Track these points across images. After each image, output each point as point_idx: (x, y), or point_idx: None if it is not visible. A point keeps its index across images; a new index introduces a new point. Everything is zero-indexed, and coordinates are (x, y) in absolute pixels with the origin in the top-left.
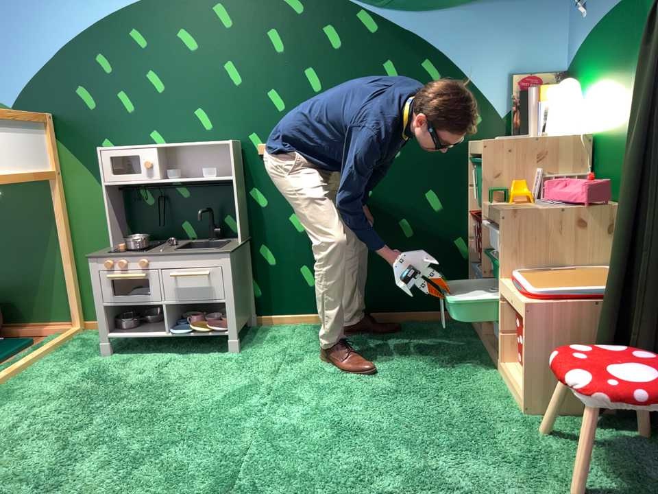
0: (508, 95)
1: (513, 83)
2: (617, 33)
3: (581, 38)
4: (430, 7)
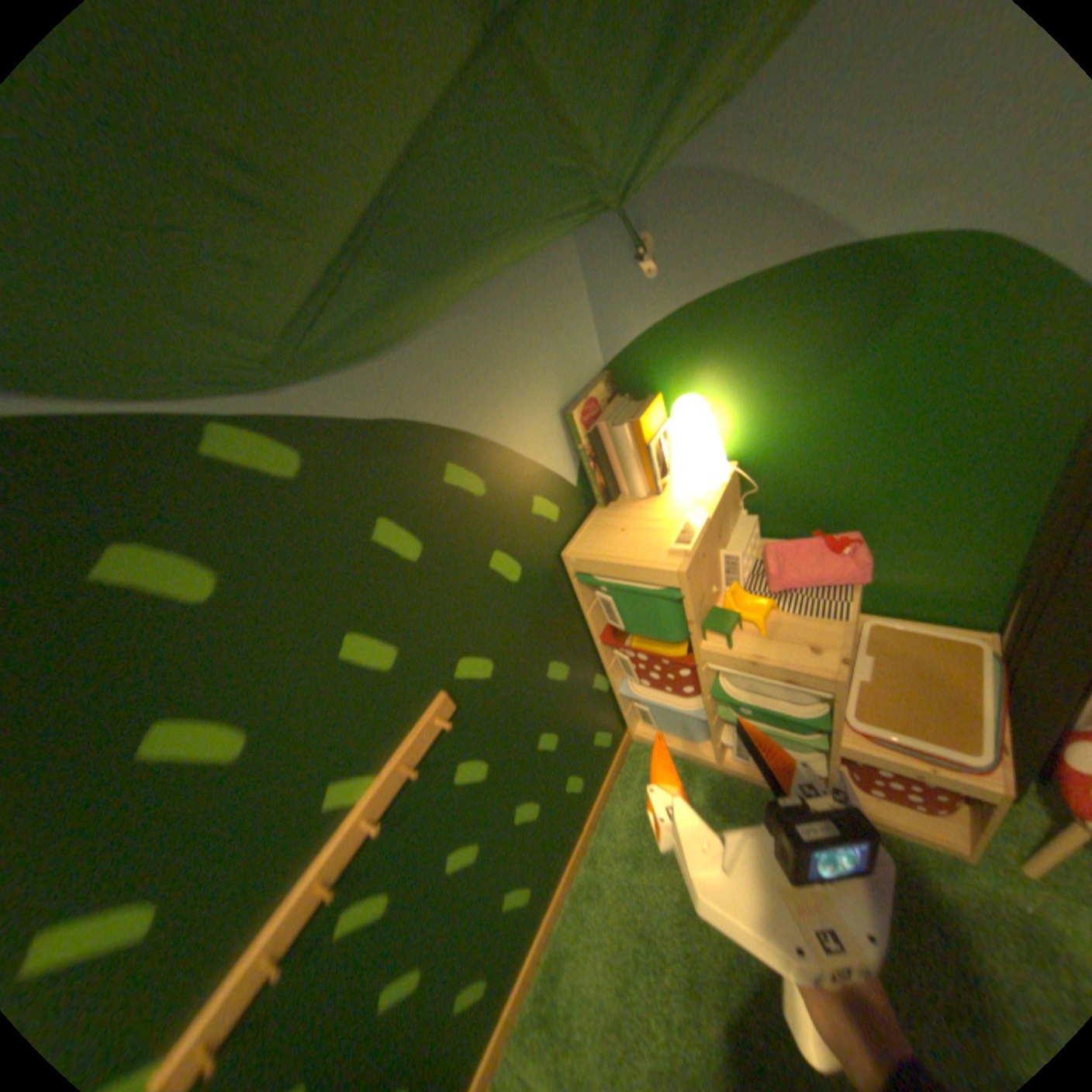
0: (571, 446)
1: (573, 422)
2: (799, 314)
3: (651, 315)
4: (405, 331)
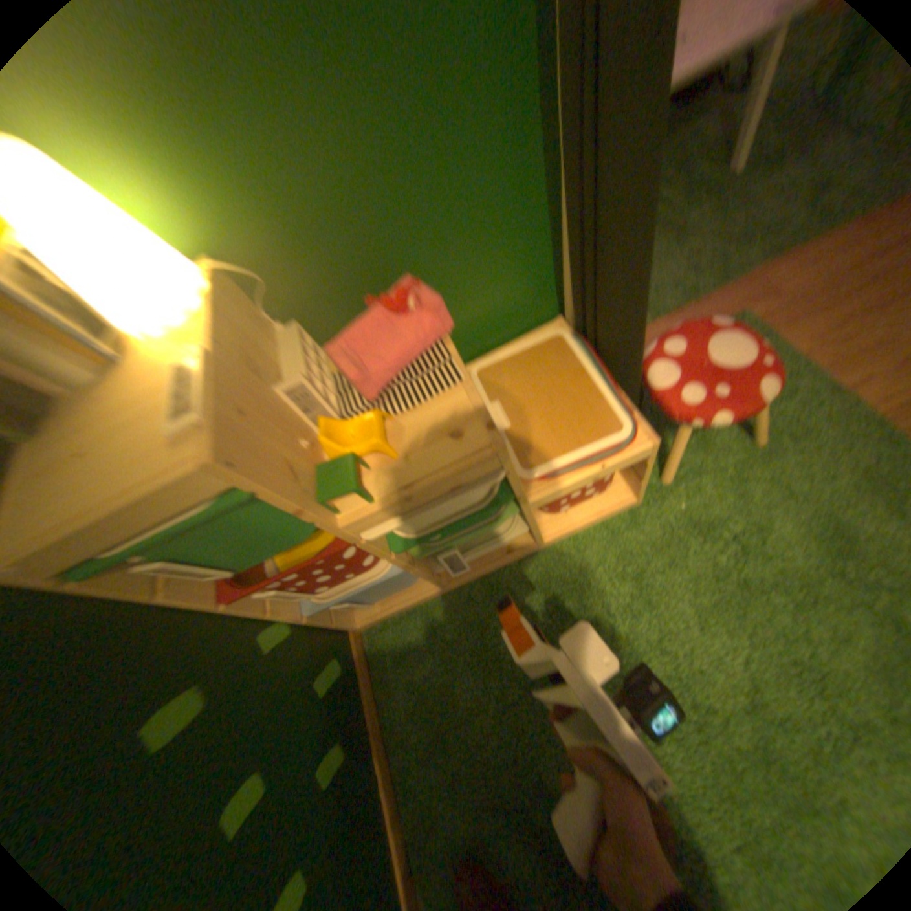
0: None
1: None
2: None
3: None
4: None
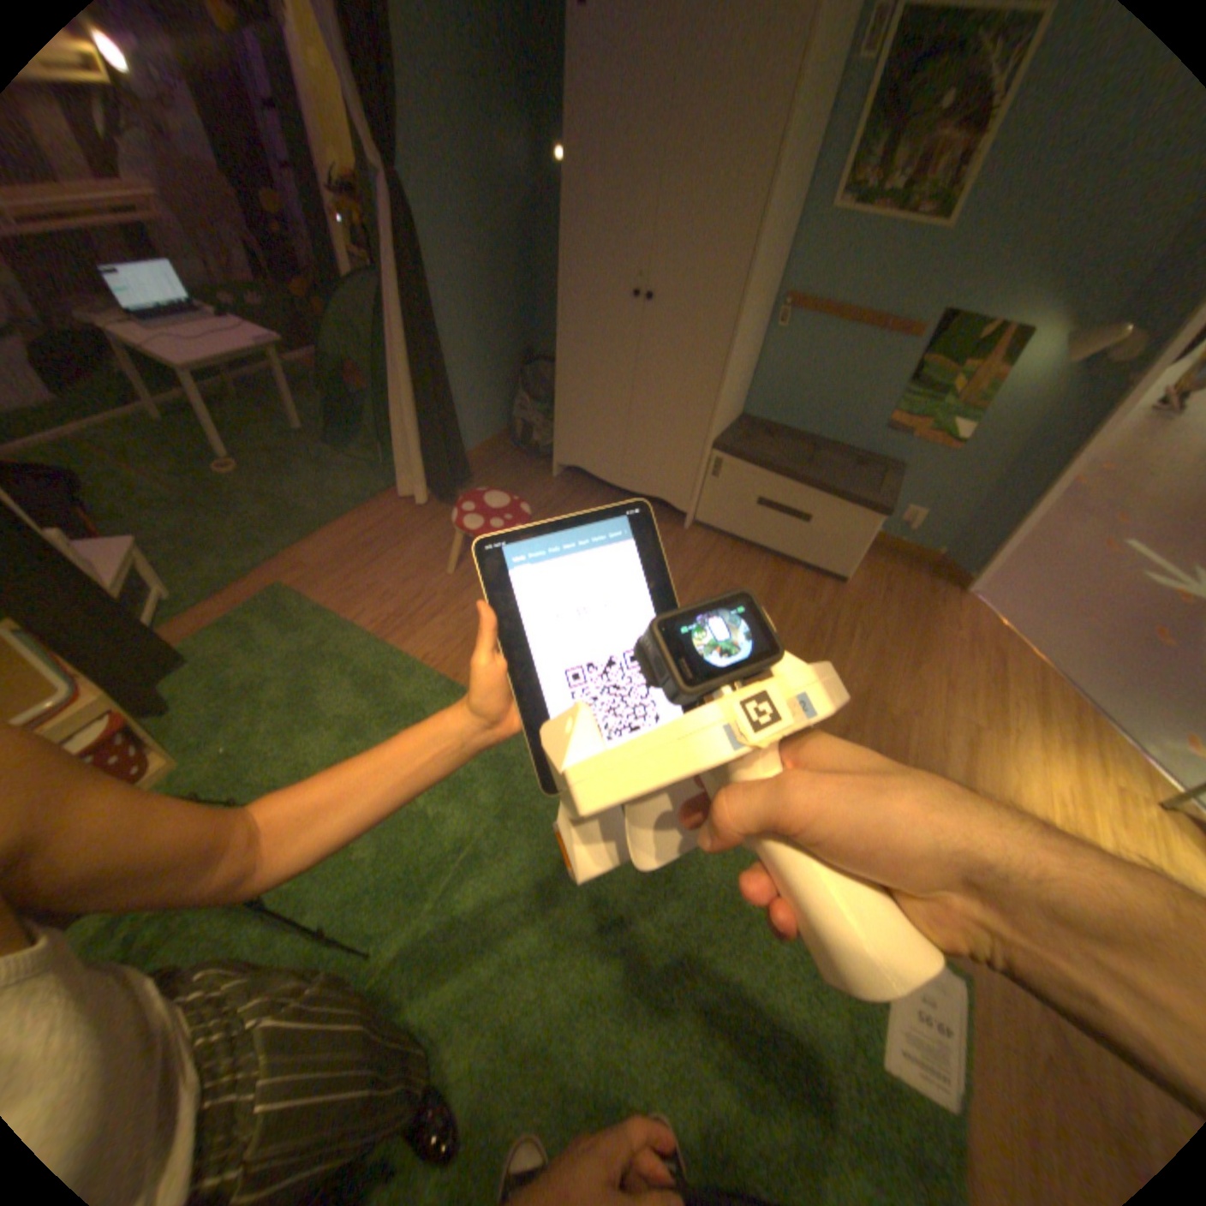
0: None
1: None
2: None
3: None
4: None
